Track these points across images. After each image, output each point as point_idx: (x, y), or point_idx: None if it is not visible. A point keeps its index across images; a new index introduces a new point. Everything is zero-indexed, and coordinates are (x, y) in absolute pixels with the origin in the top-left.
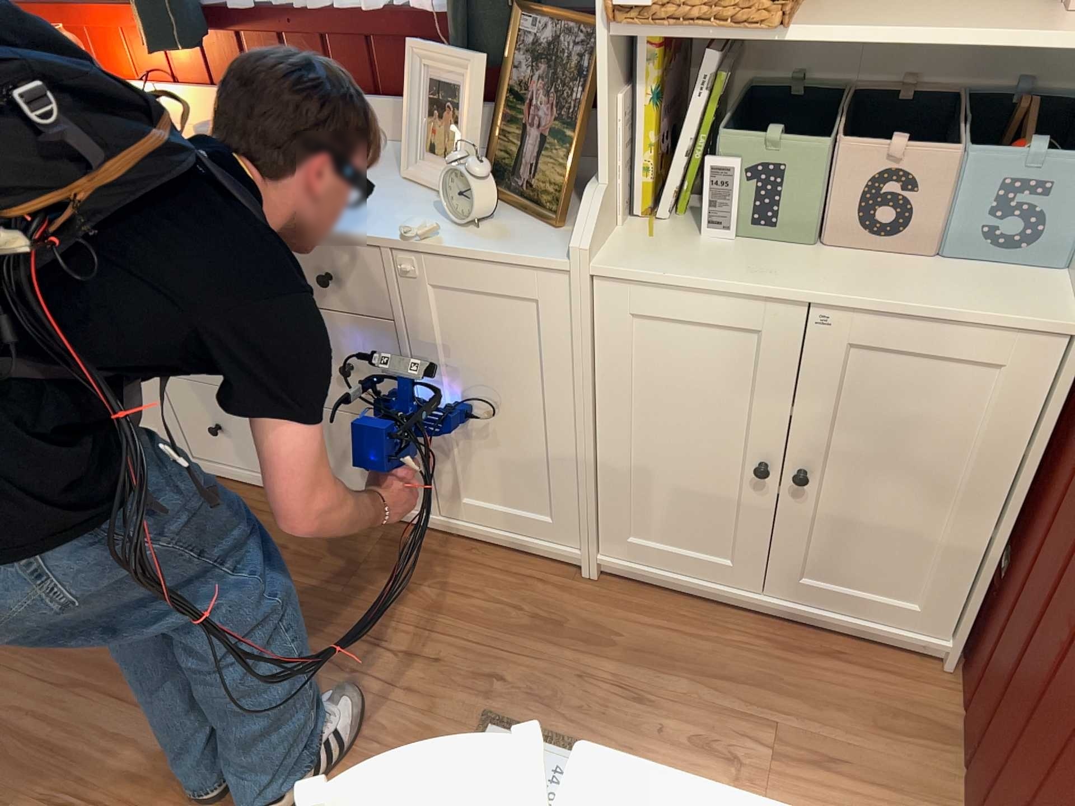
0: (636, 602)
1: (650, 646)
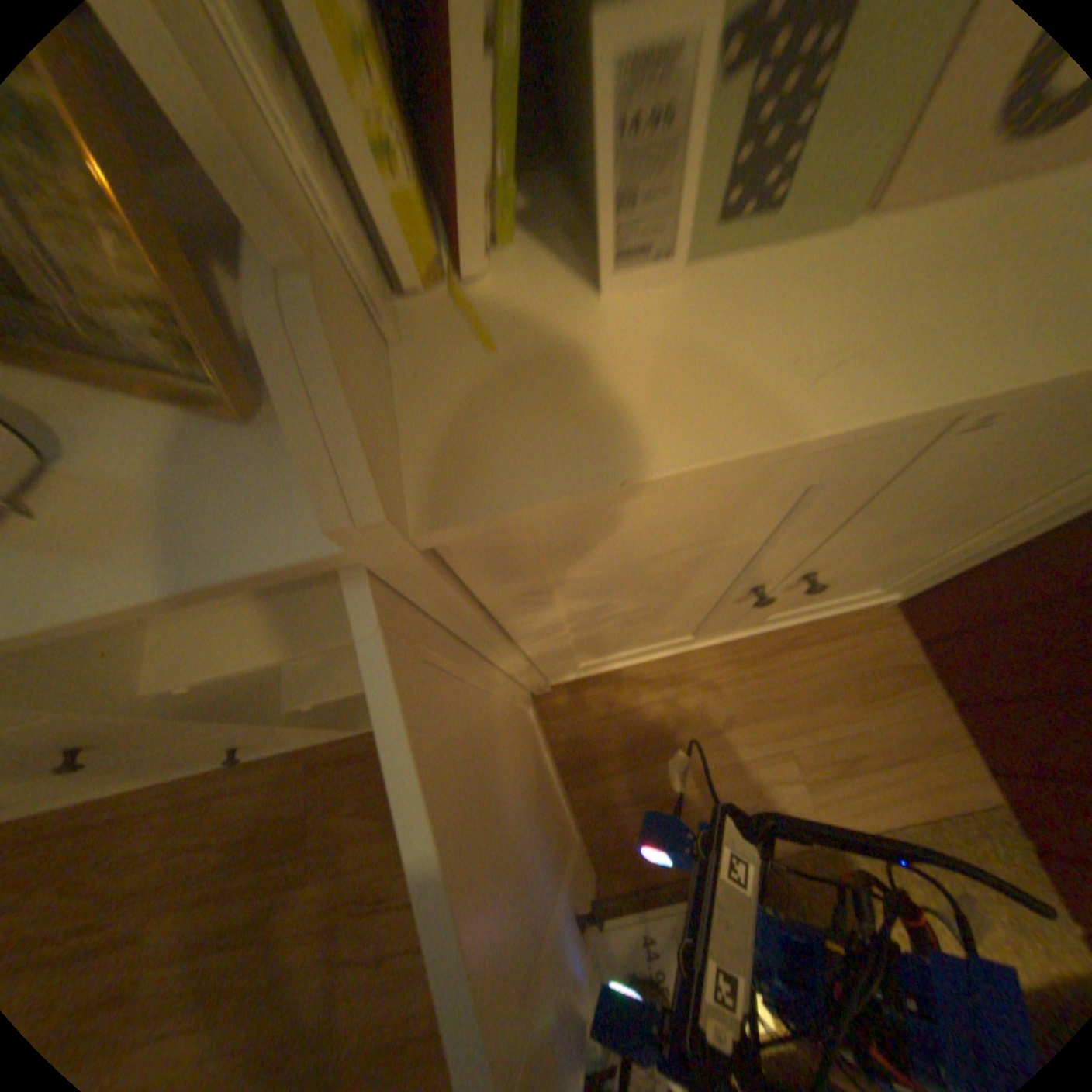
0: (604, 697)
1: (647, 743)
